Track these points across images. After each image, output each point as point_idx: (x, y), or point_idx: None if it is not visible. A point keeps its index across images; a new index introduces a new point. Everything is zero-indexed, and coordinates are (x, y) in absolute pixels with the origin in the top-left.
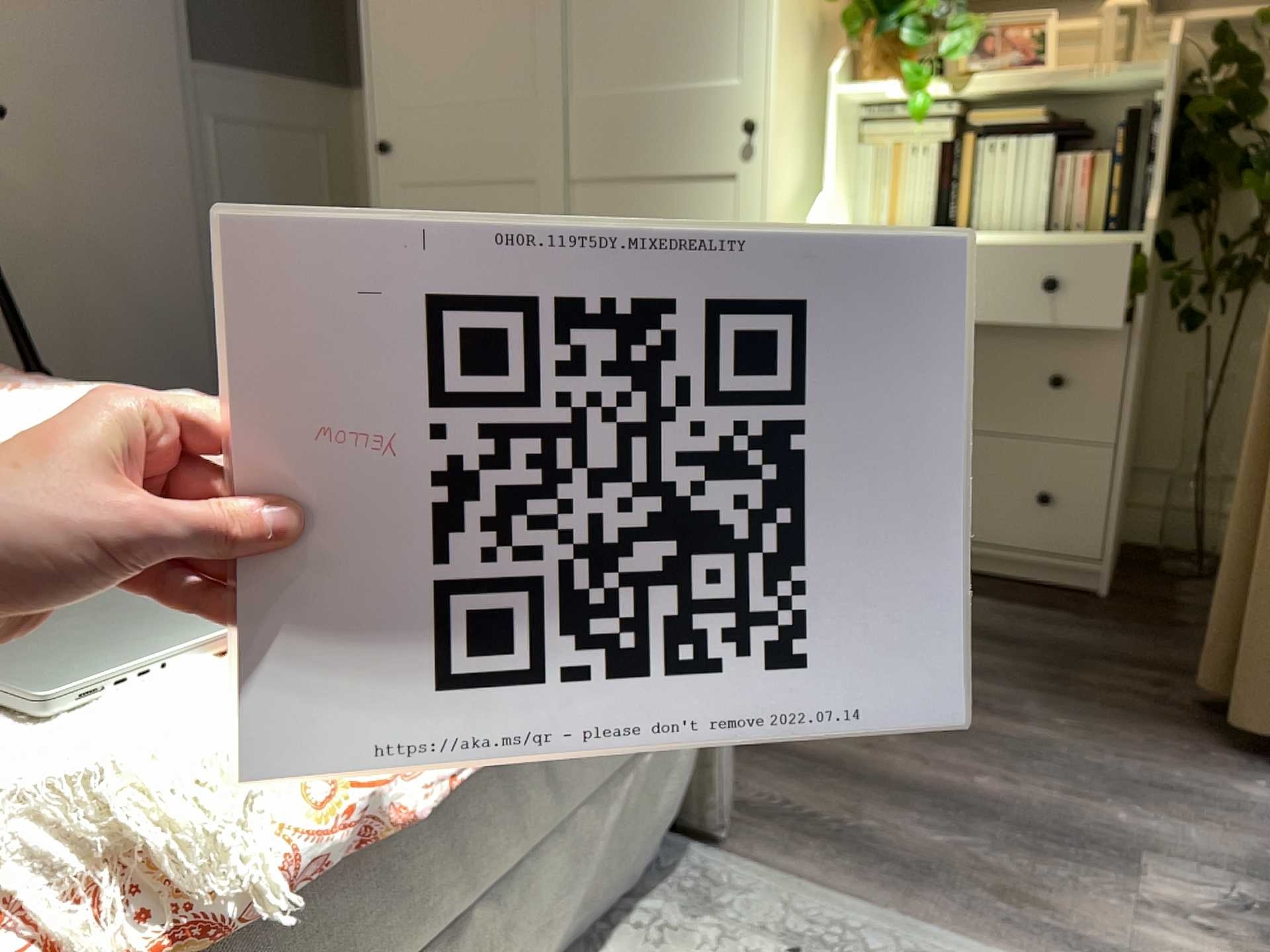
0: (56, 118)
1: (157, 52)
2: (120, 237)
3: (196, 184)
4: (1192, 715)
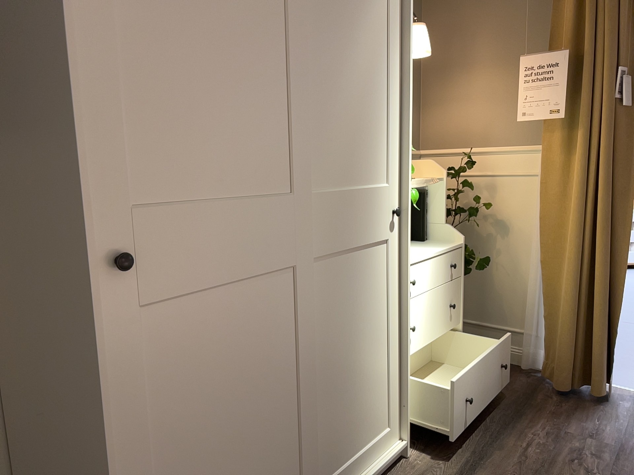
0: None
1: None
2: None
3: None
4: (566, 398)
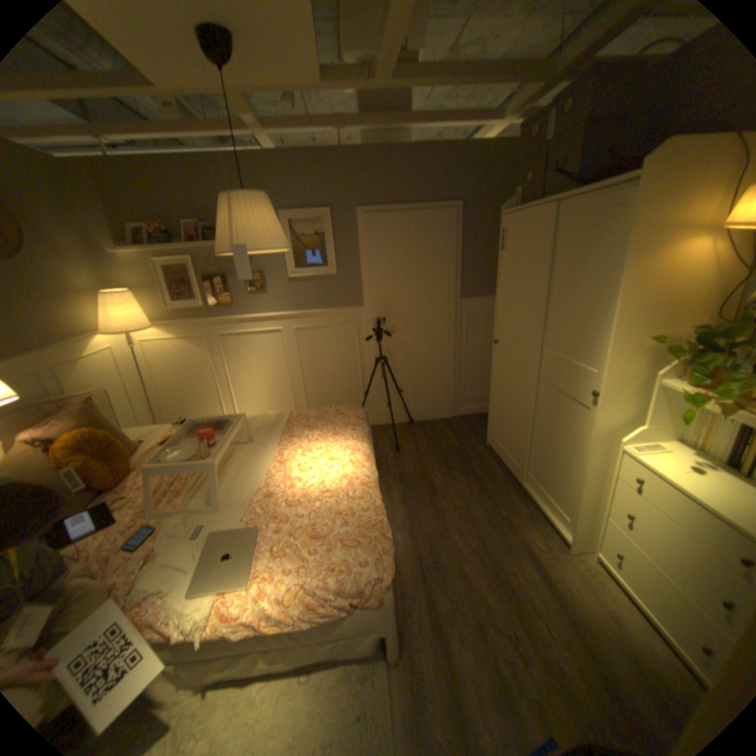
0: (415, 324)
1: (447, 300)
2: (429, 354)
3: (456, 336)
4: None
